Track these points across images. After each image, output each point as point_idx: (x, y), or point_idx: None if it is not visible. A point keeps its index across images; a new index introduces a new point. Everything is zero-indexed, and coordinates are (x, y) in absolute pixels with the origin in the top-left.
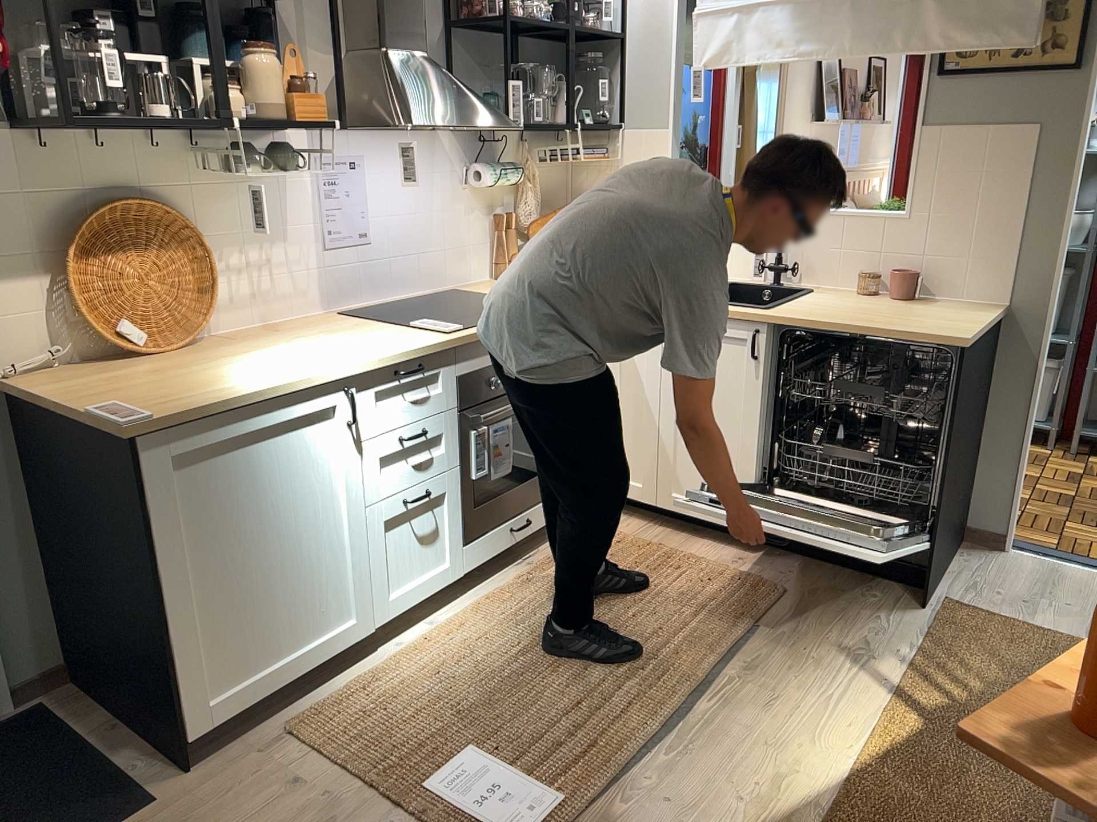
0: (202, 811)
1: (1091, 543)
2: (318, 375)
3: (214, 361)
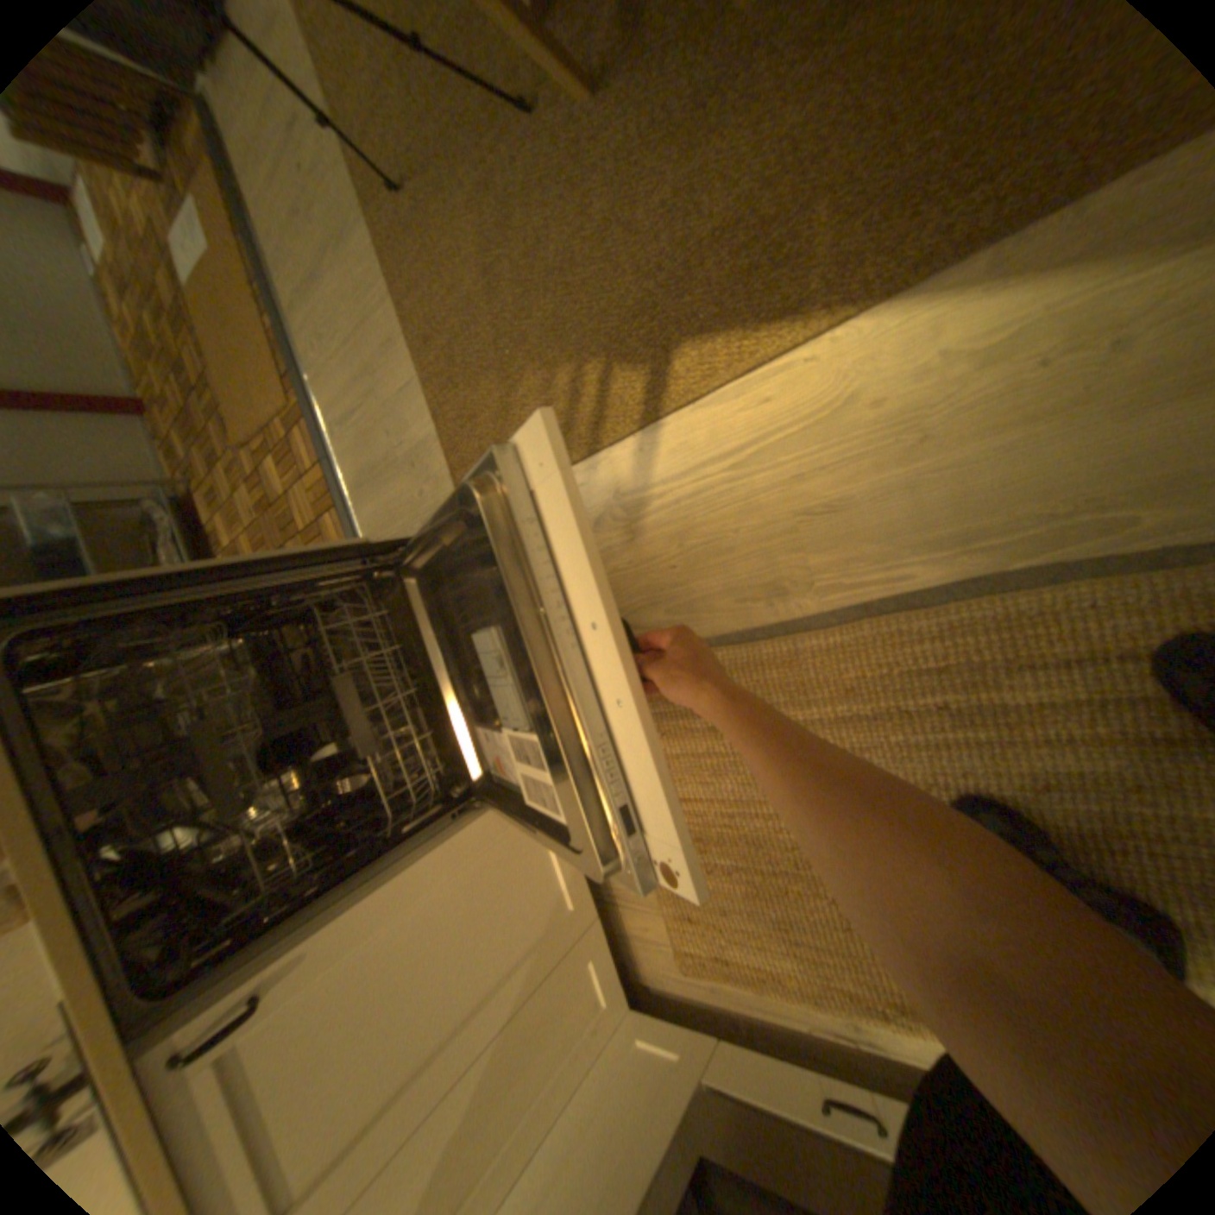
0: None
1: (311, 492)
2: None
3: None
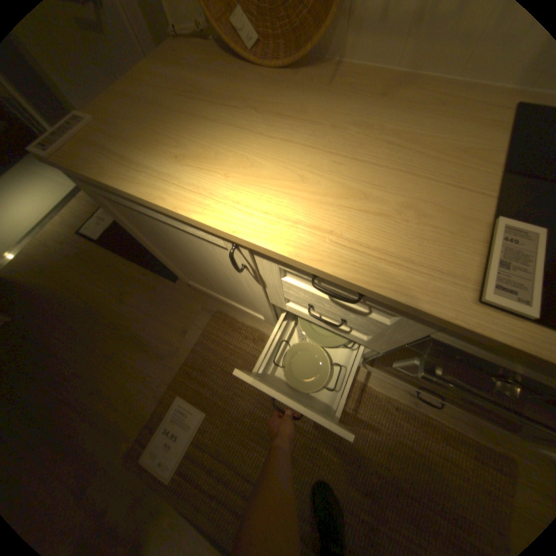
0: (168, 302)
1: None
2: (188, 214)
3: (240, 104)
